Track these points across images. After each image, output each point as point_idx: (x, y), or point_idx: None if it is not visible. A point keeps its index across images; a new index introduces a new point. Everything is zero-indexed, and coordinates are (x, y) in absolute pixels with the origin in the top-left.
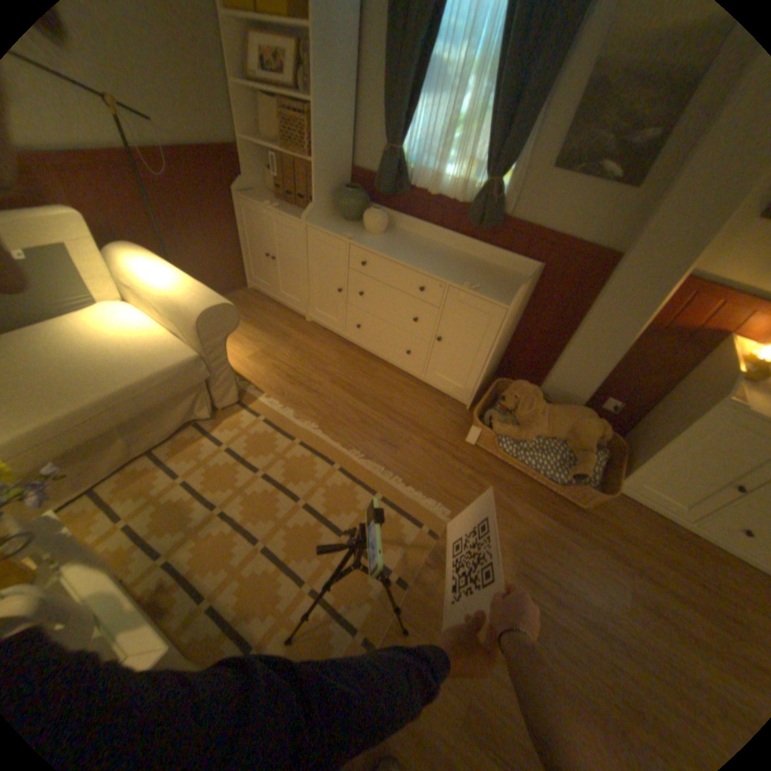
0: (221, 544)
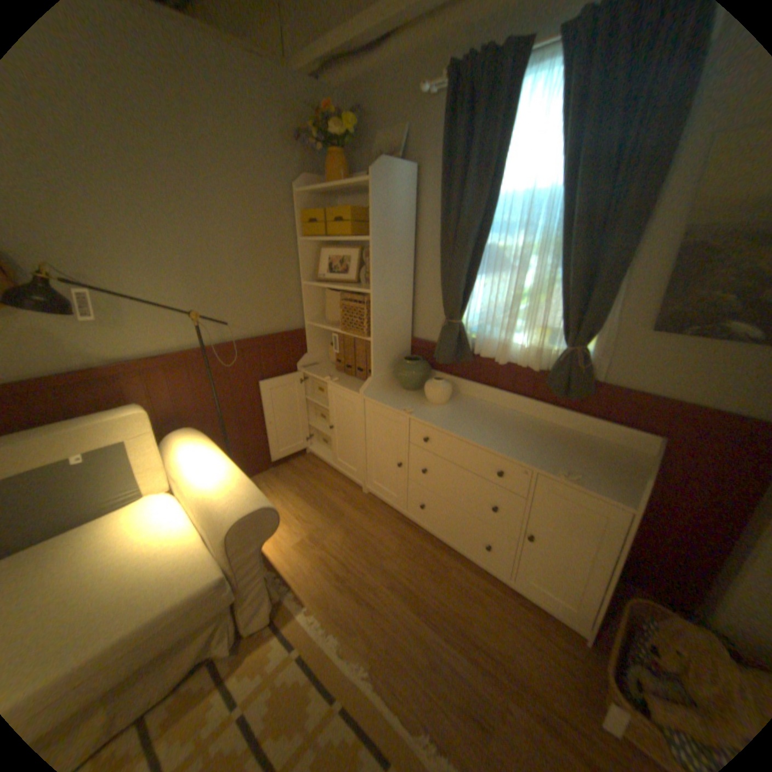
0: None
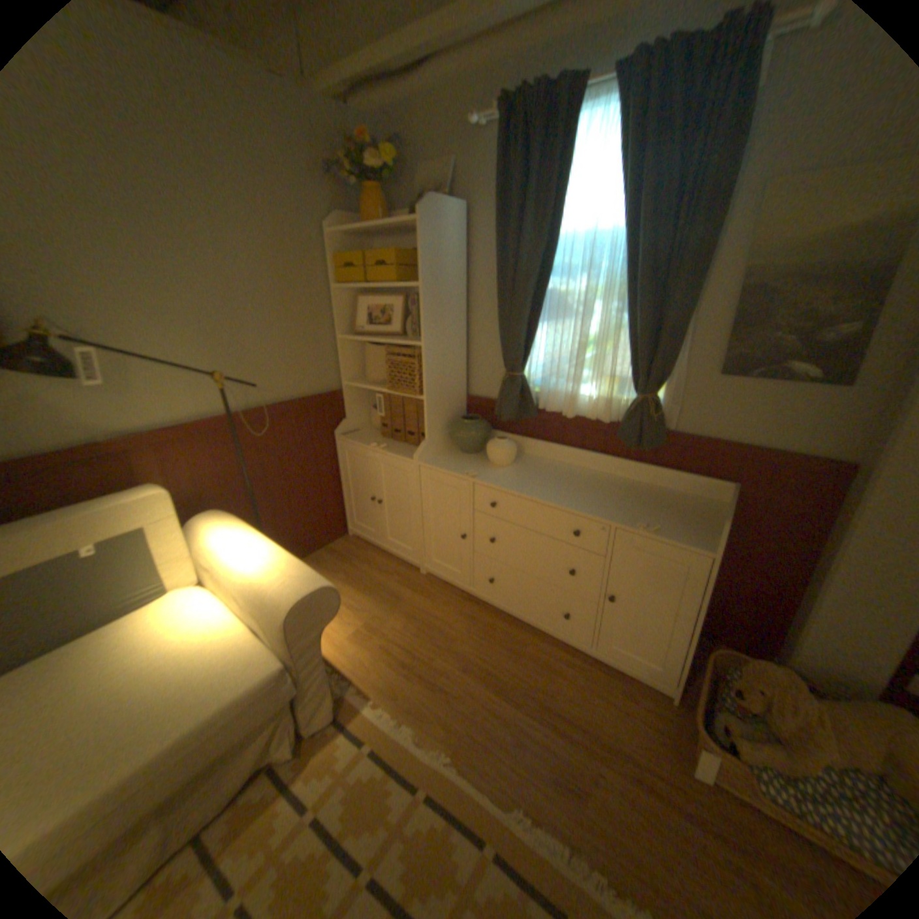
0: None
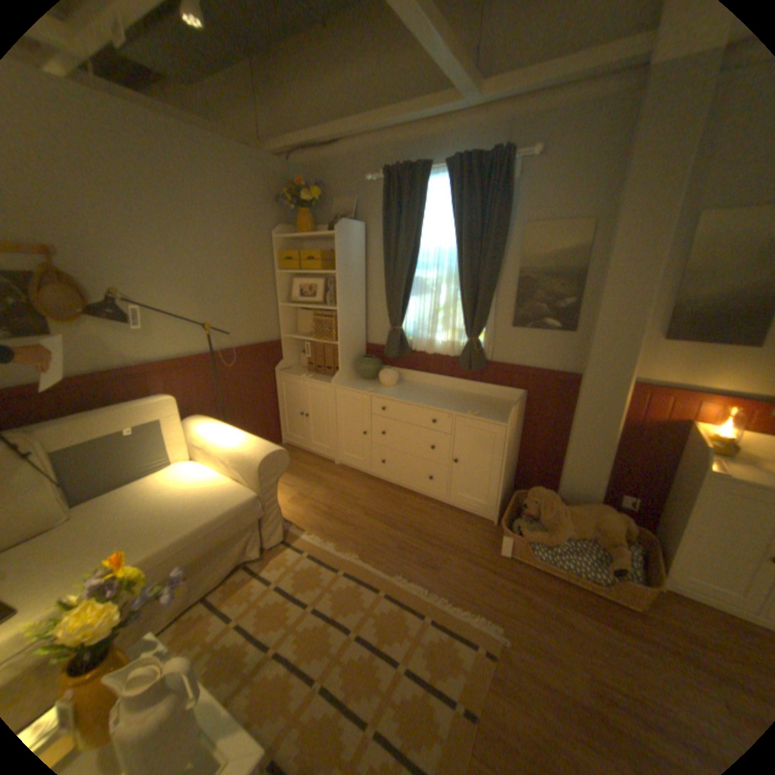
0: (277, 688)
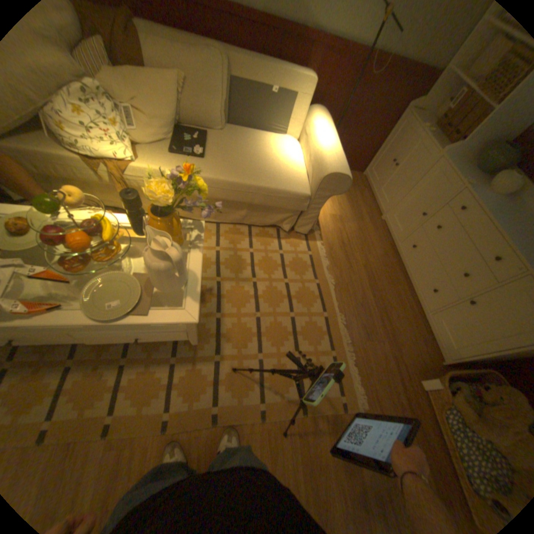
0: (244, 297)
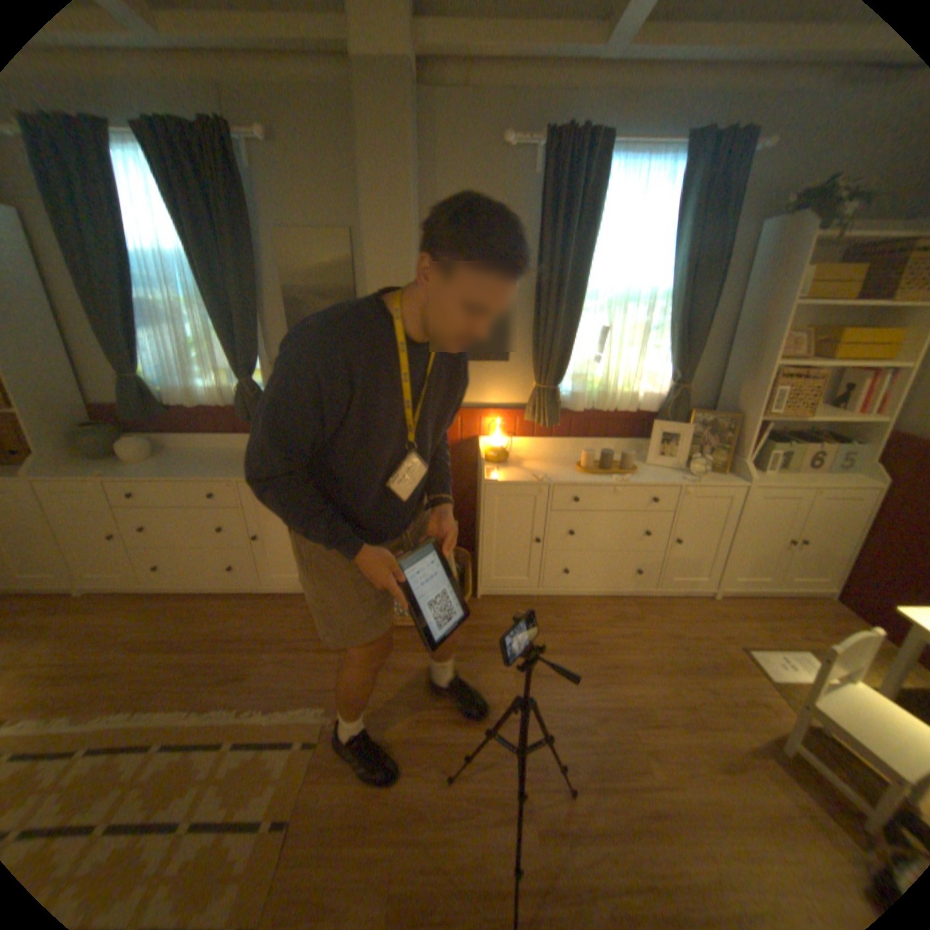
0: None
